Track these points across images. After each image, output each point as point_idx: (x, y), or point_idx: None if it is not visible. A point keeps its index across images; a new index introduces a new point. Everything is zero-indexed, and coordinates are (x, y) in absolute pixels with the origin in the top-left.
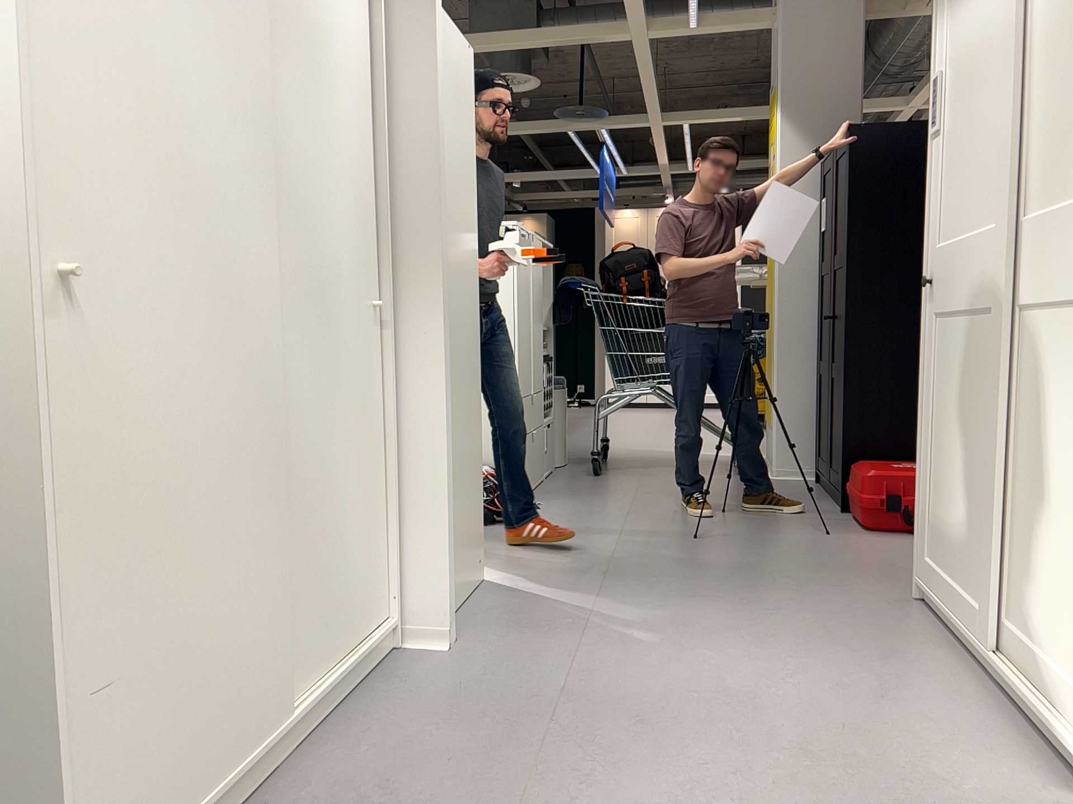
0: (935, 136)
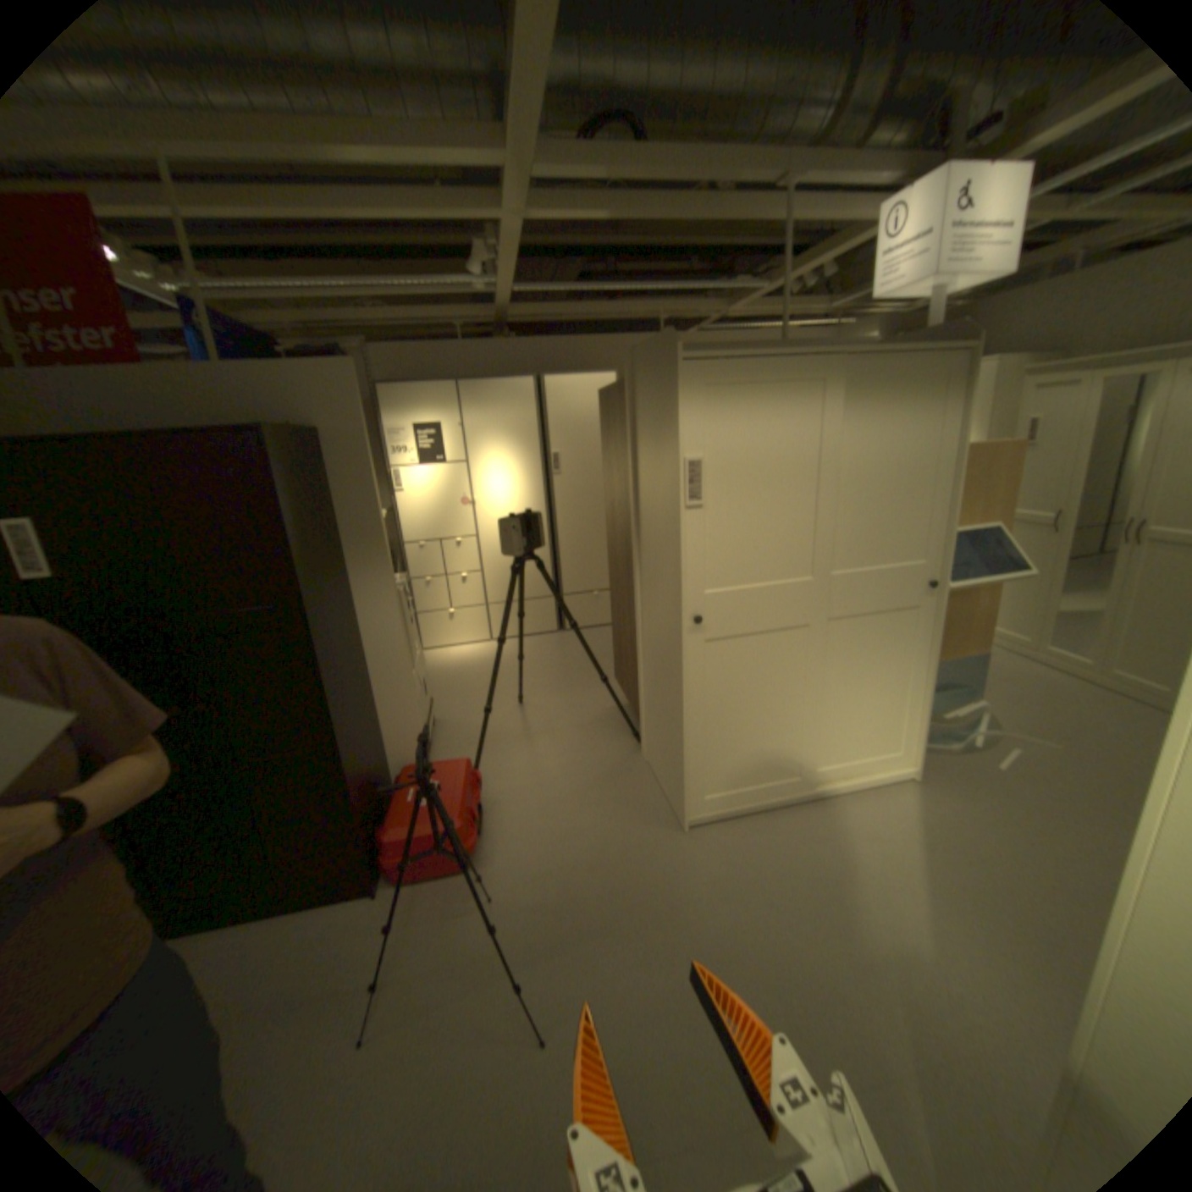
0: (703, 507)
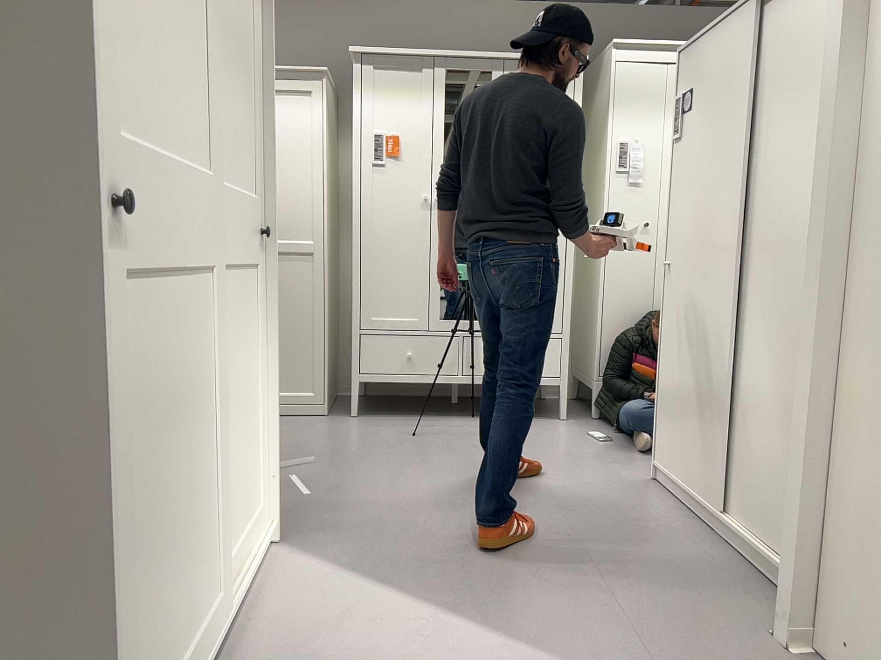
0: None
